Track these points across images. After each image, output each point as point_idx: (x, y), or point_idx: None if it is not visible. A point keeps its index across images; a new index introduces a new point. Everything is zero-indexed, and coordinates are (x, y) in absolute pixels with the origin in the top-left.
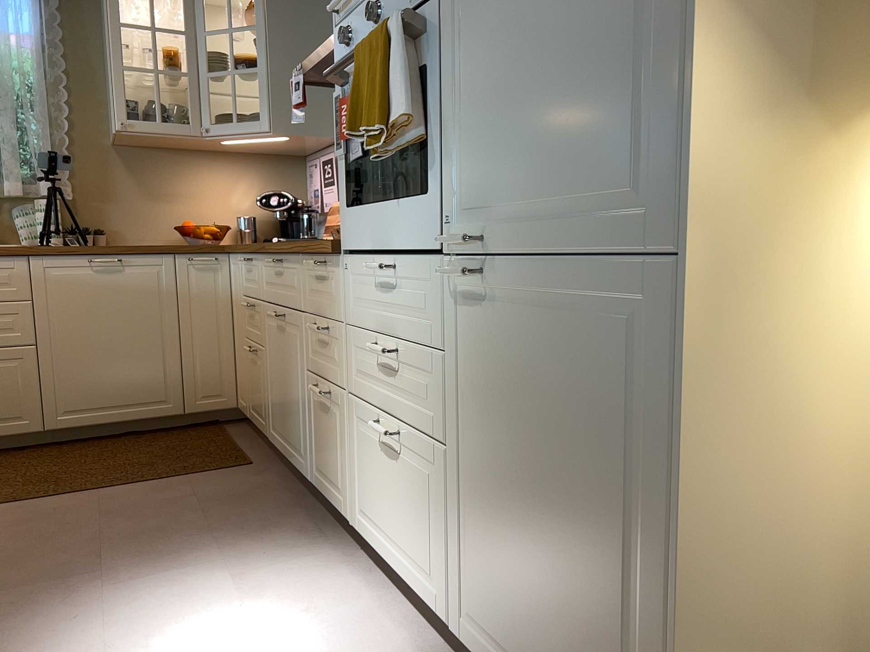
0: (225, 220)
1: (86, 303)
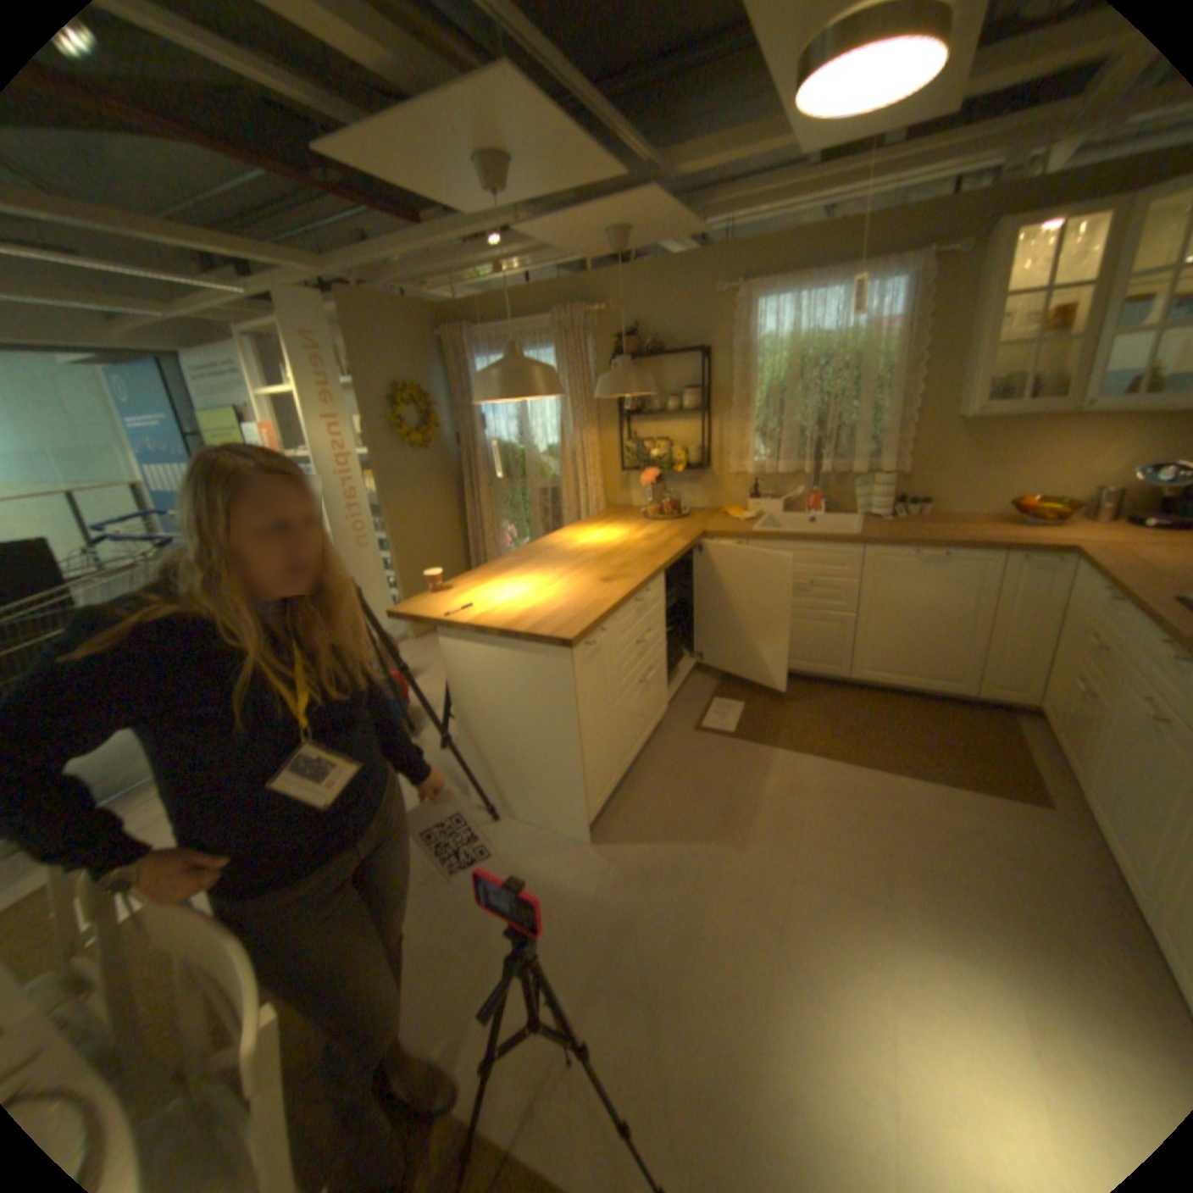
0: (1078, 489)
1: (905, 587)
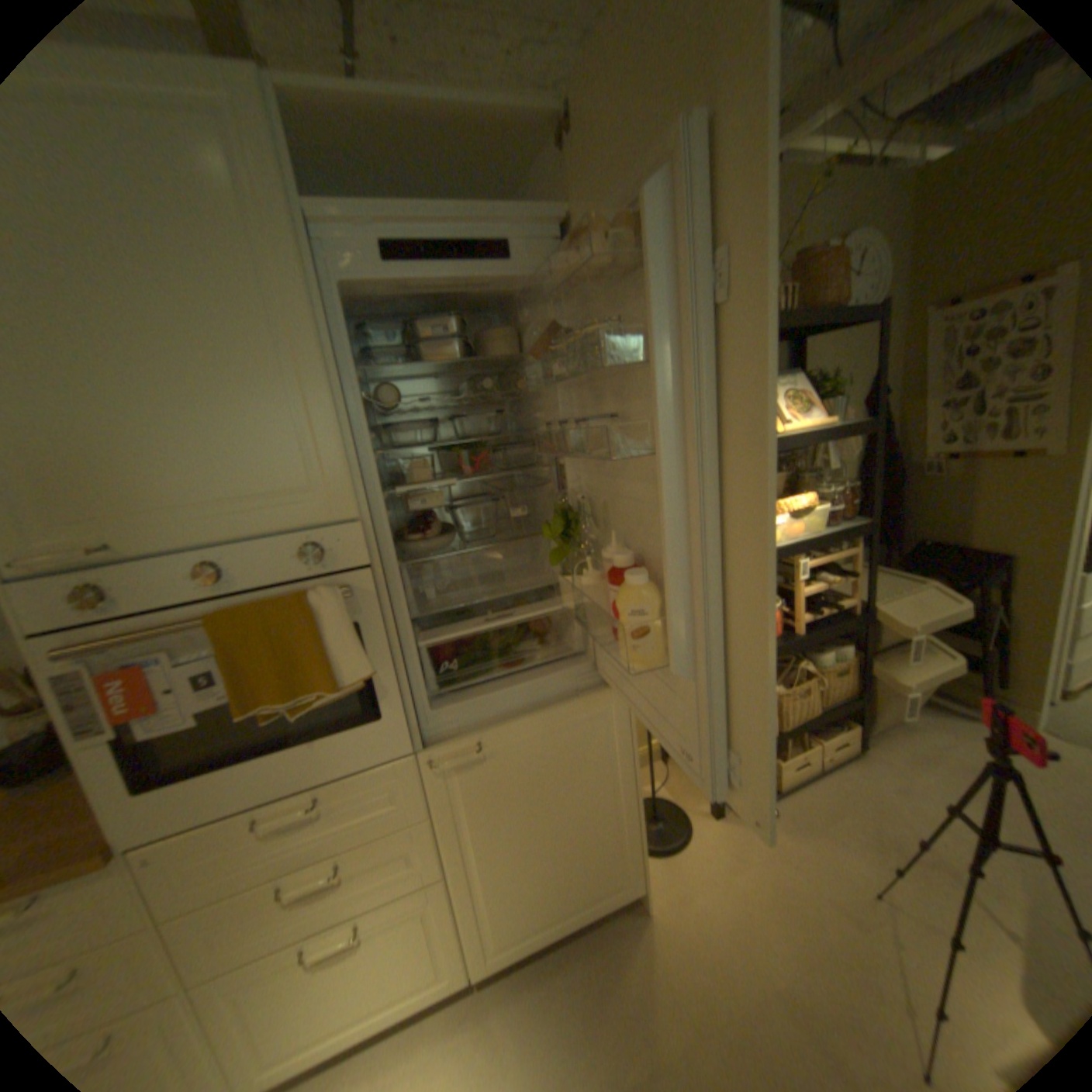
0: None
1: None
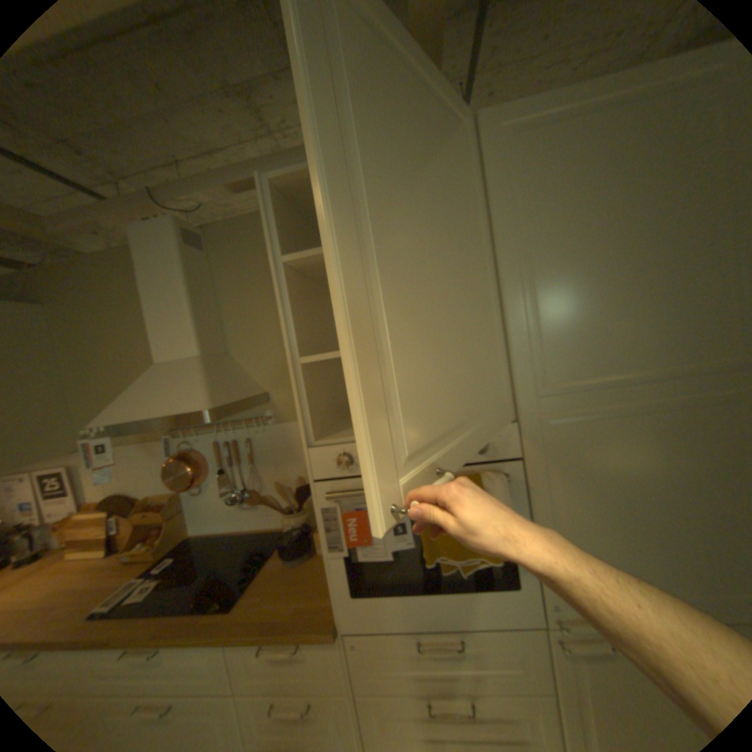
0: None
1: None
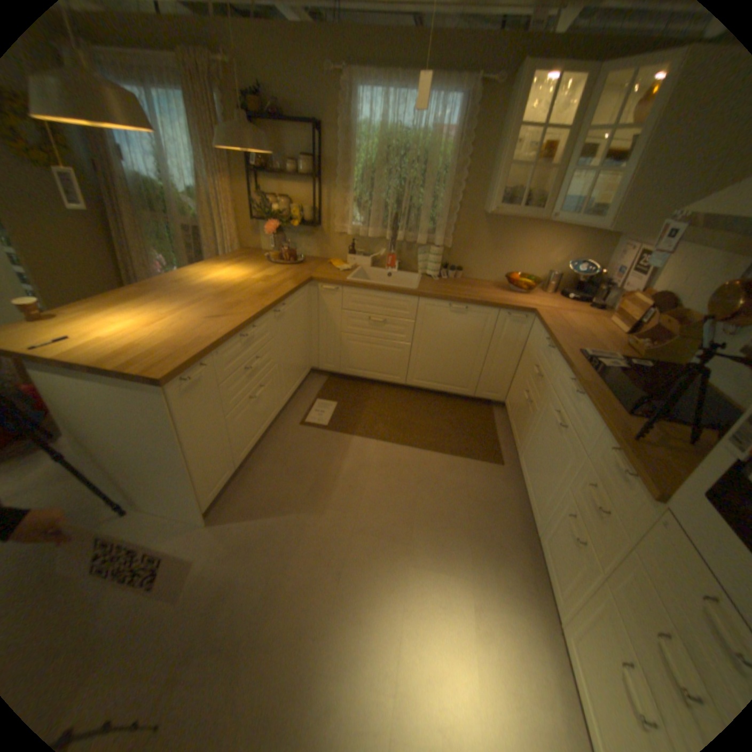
0: (540, 271)
1: (441, 328)
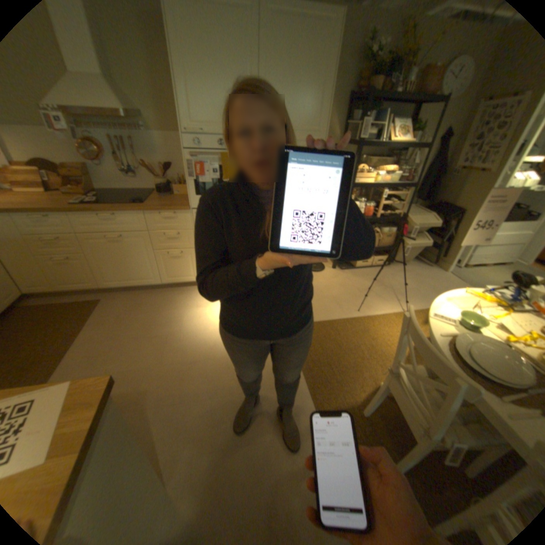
0: None
1: None
